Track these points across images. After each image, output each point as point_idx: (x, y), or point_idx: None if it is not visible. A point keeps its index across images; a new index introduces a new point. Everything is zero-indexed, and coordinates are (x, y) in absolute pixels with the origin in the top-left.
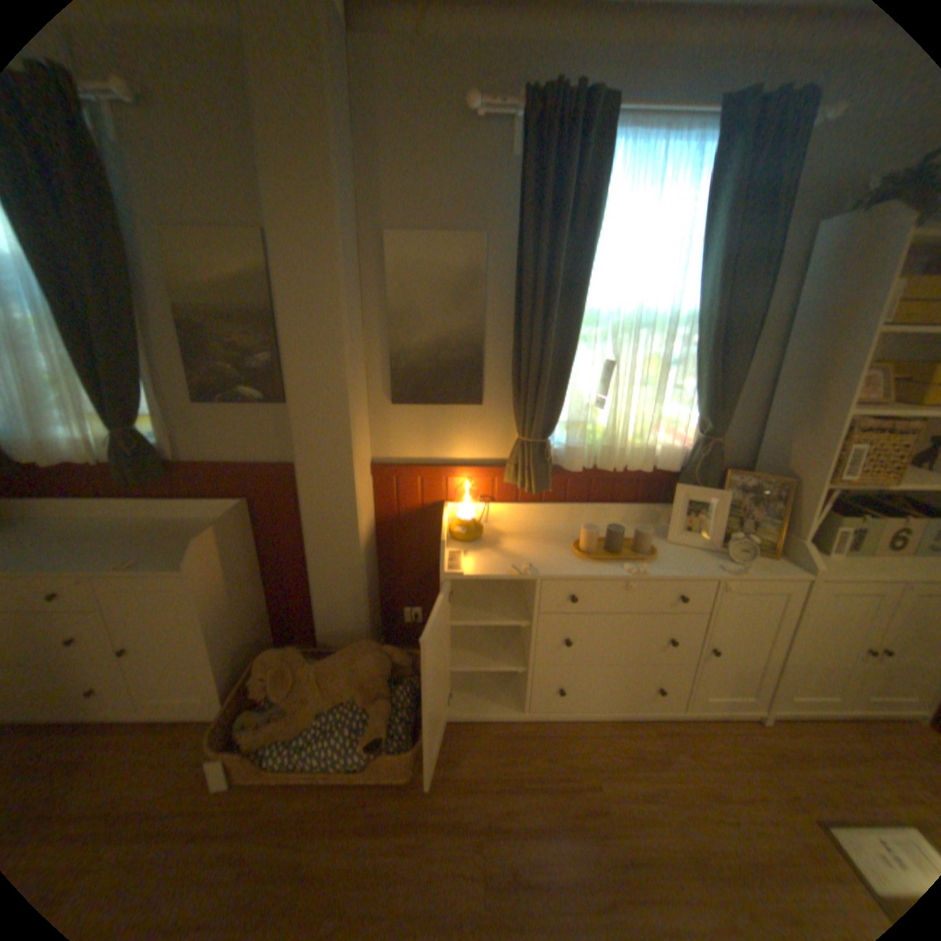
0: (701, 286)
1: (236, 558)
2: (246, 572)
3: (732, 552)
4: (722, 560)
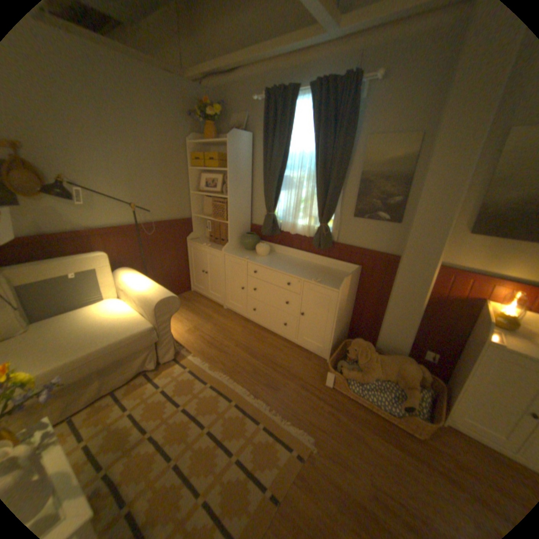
0: None
1: (351, 292)
2: (351, 299)
3: None
4: None
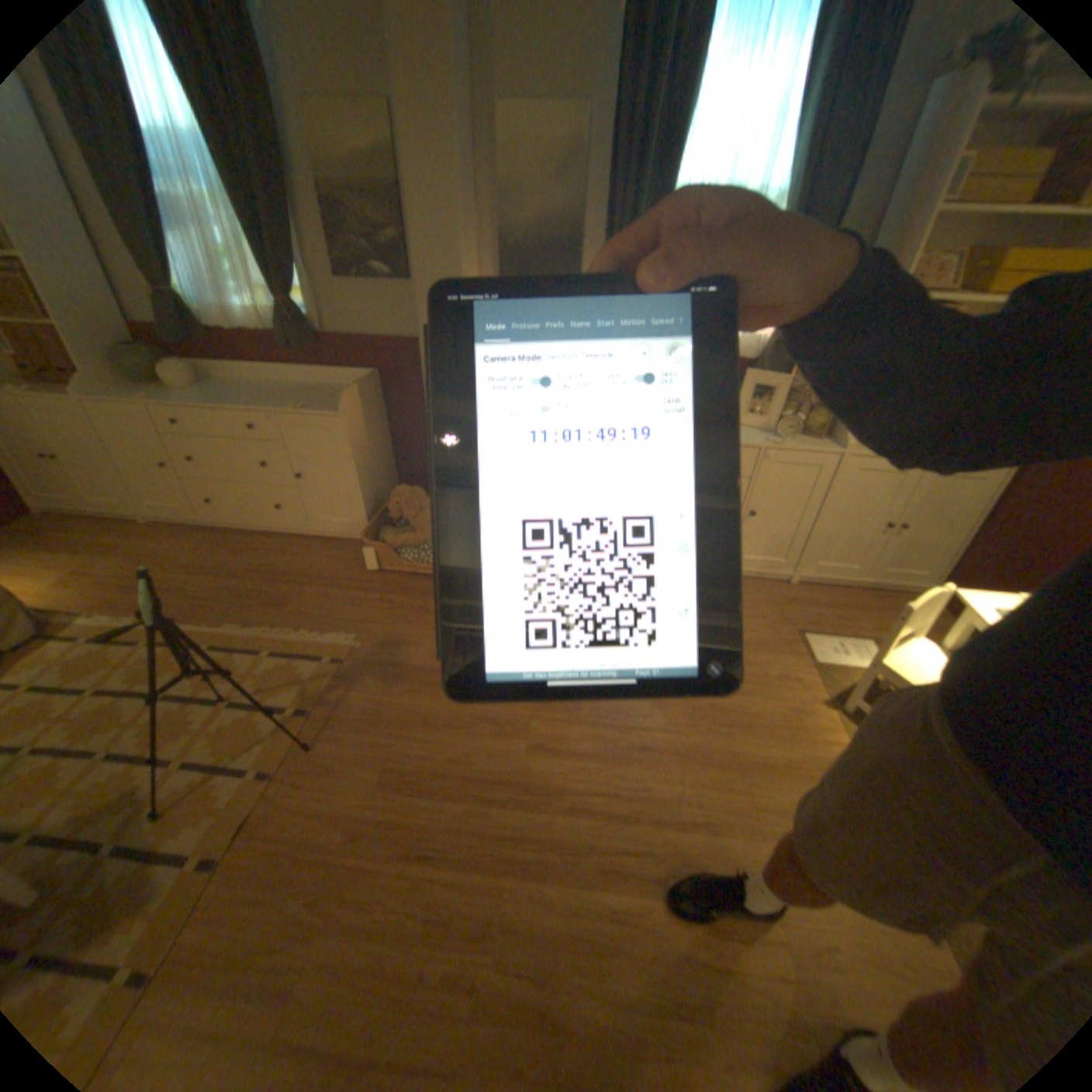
0: (793, 161)
1: (372, 417)
2: (380, 432)
3: (778, 428)
4: (769, 436)
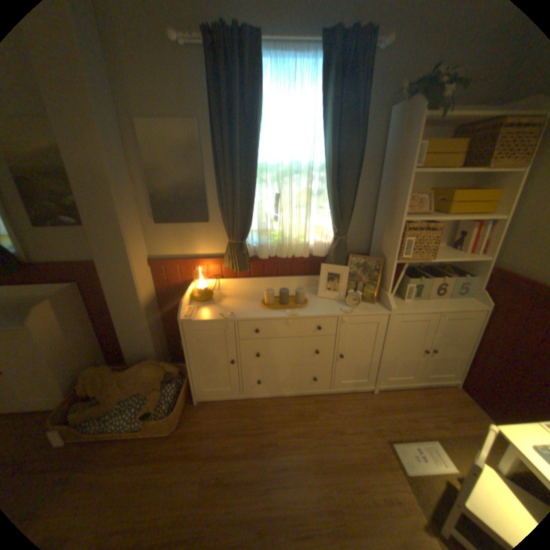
0: (326, 147)
1: (70, 317)
2: (79, 324)
3: (347, 300)
4: (343, 305)
